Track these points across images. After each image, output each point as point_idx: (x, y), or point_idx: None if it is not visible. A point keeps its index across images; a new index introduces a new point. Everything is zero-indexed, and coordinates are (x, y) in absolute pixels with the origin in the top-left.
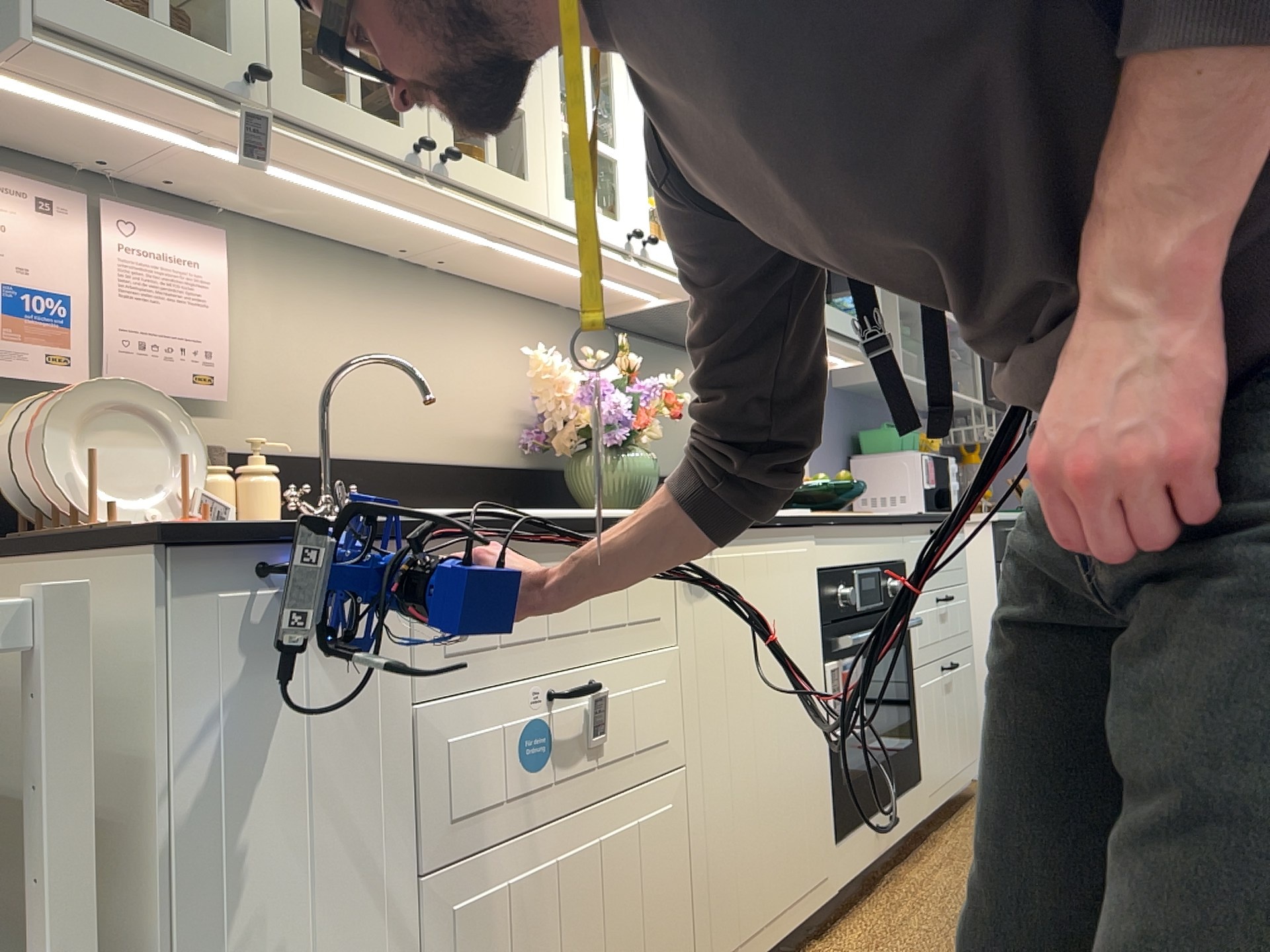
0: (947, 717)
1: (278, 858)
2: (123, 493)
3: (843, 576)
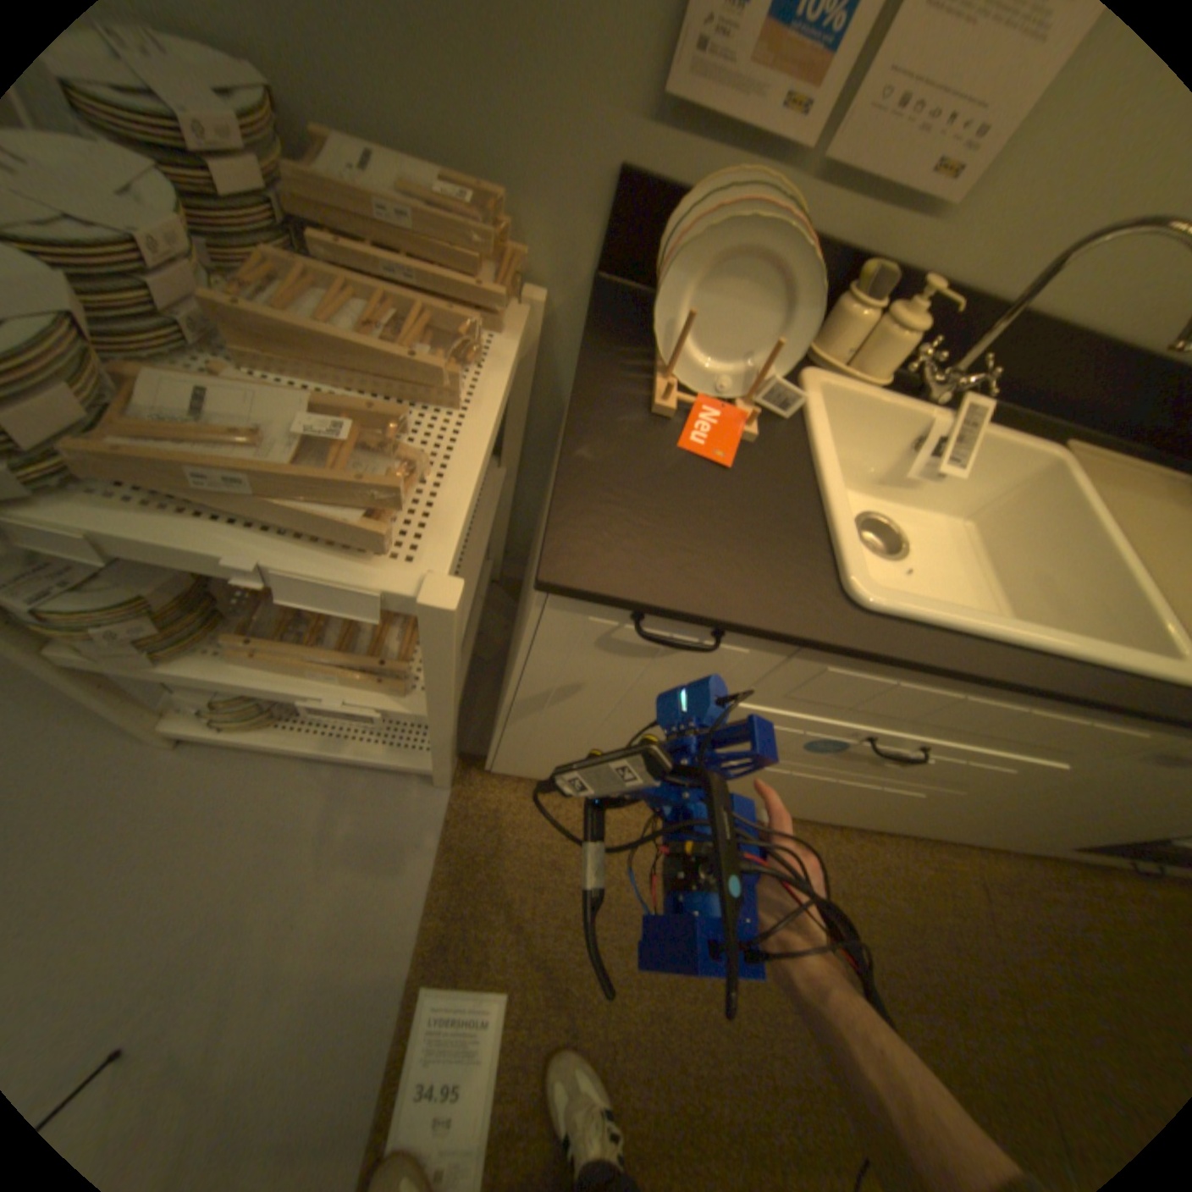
0: None
1: (591, 714)
2: (721, 347)
3: None
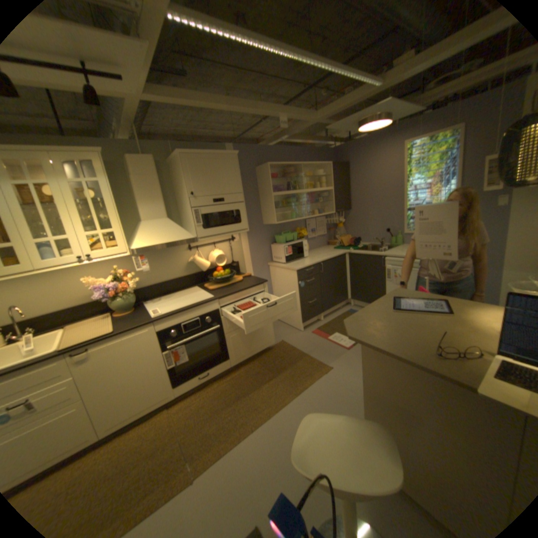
0: (247, 340)
1: None
2: None
3: (173, 329)
